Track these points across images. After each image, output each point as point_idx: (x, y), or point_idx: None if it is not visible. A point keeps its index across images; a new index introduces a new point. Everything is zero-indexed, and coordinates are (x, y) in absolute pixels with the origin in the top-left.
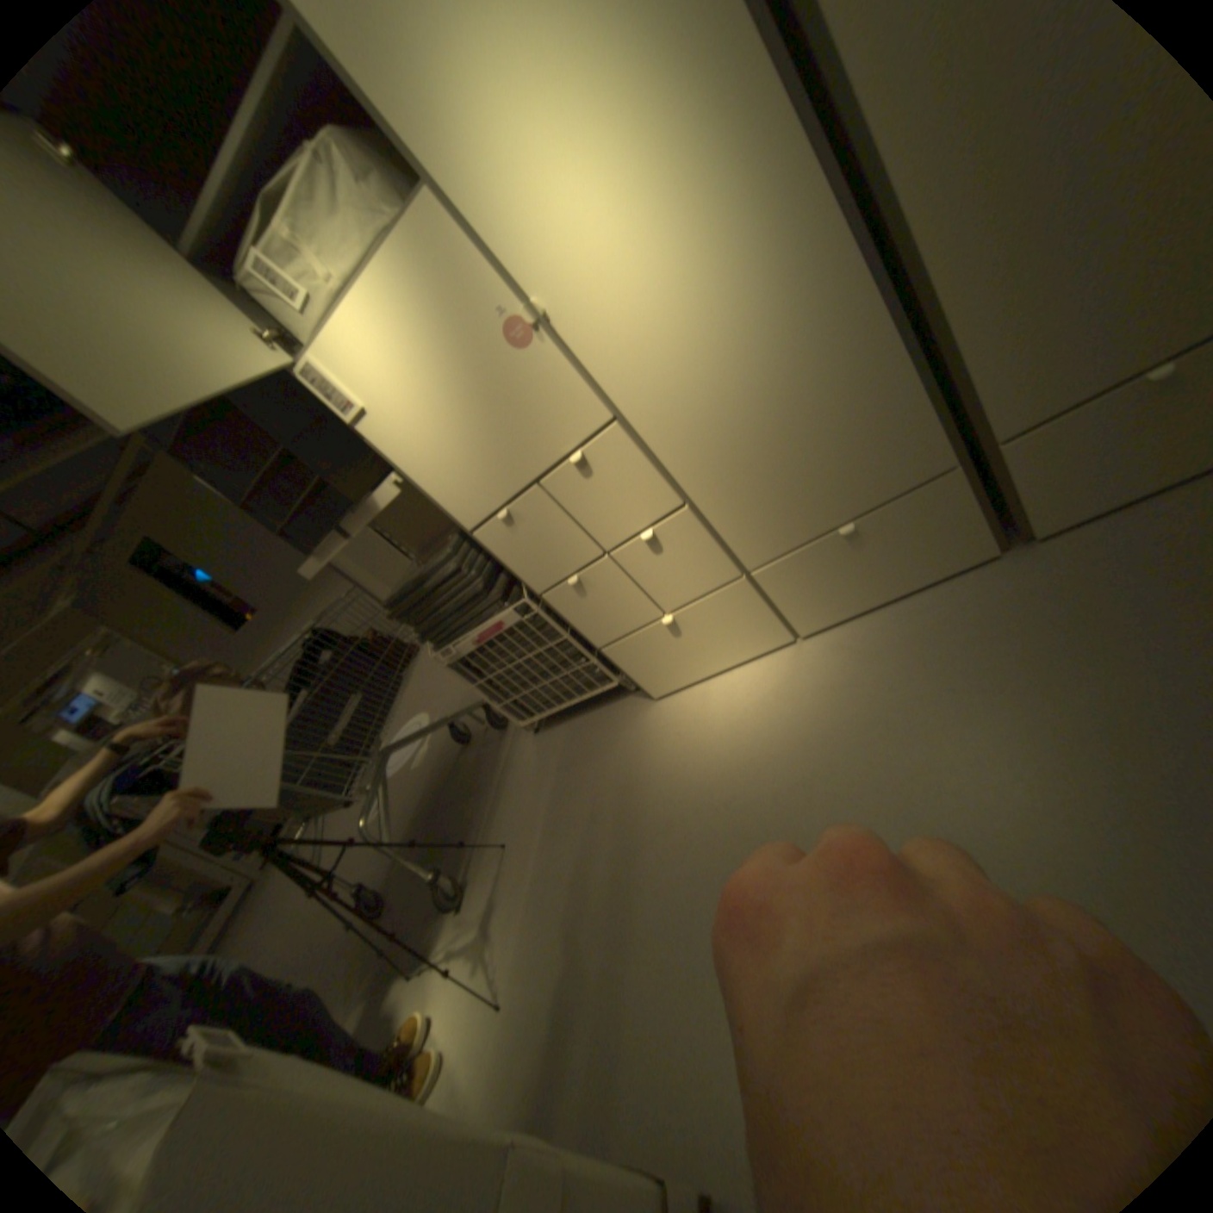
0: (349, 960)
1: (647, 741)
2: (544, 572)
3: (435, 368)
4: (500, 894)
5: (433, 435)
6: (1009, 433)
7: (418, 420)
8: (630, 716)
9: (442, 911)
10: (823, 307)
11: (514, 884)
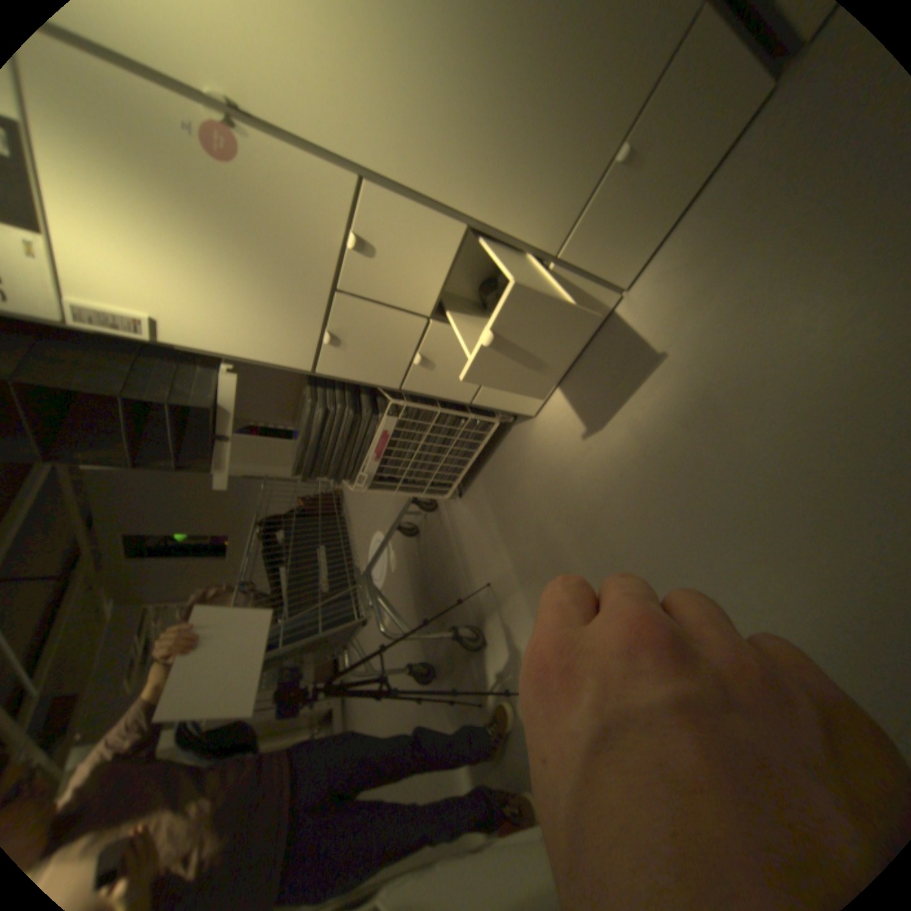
0: (434, 712)
1: (548, 449)
2: (392, 367)
3: (179, 234)
4: (508, 617)
5: (224, 302)
6: None
7: (203, 297)
8: (523, 440)
9: (475, 649)
10: None
11: (513, 604)
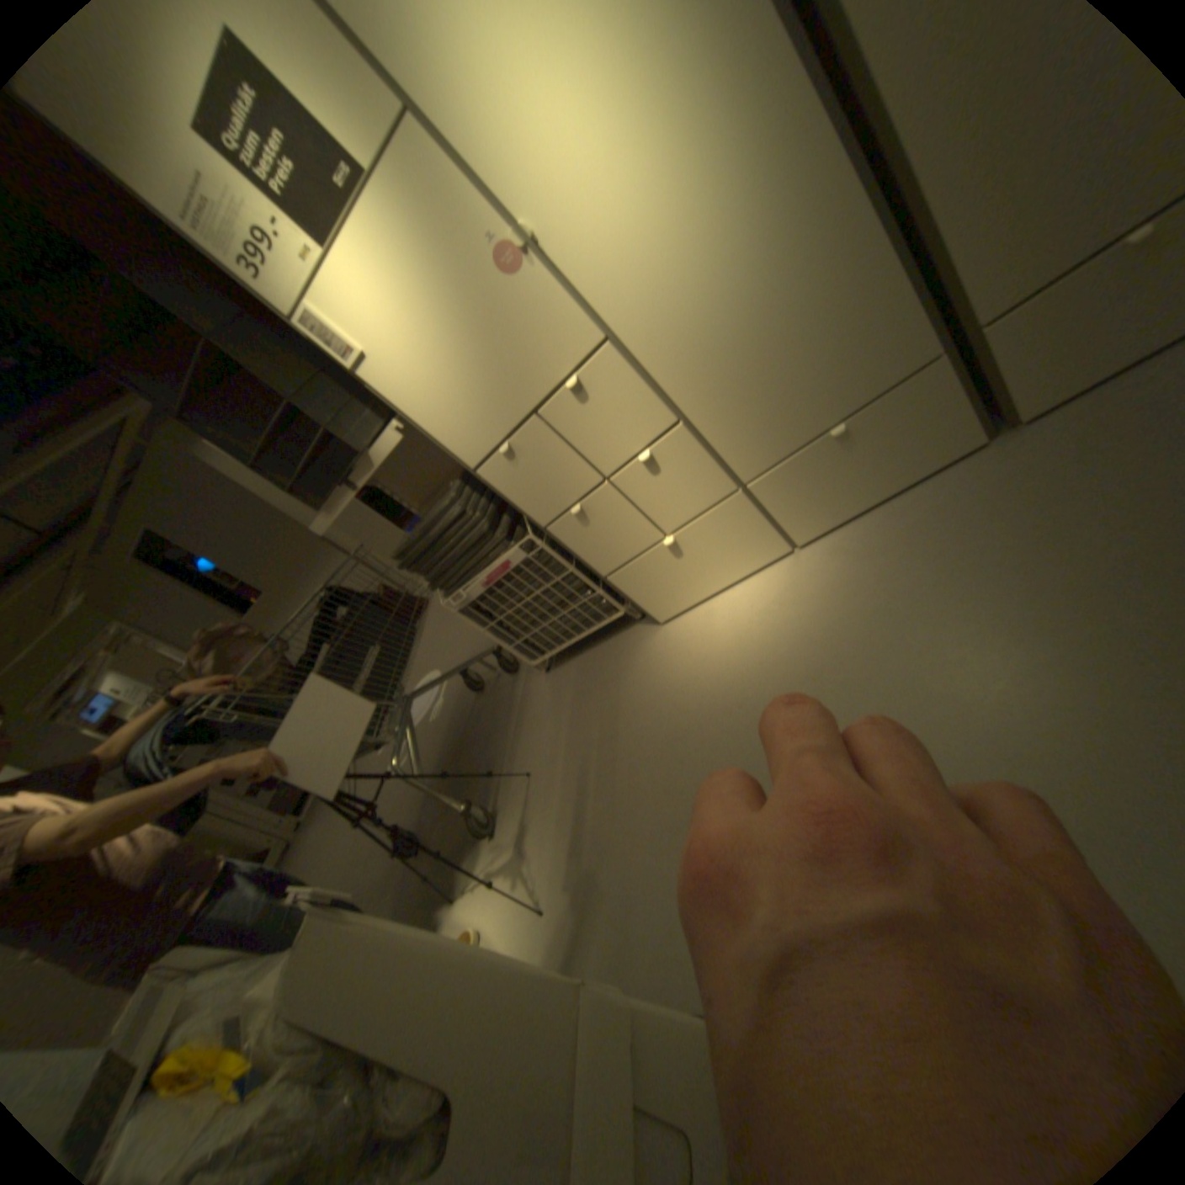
0: (394, 893)
1: (657, 661)
2: (547, 503)
3: (429, 301)
4: (531, 815)
5: (431, 372)
6: (992, 313)
7: (416, 358)
8: (638, 641)
9: (477, 838)
10: (805, 199)
11: (543, 804)
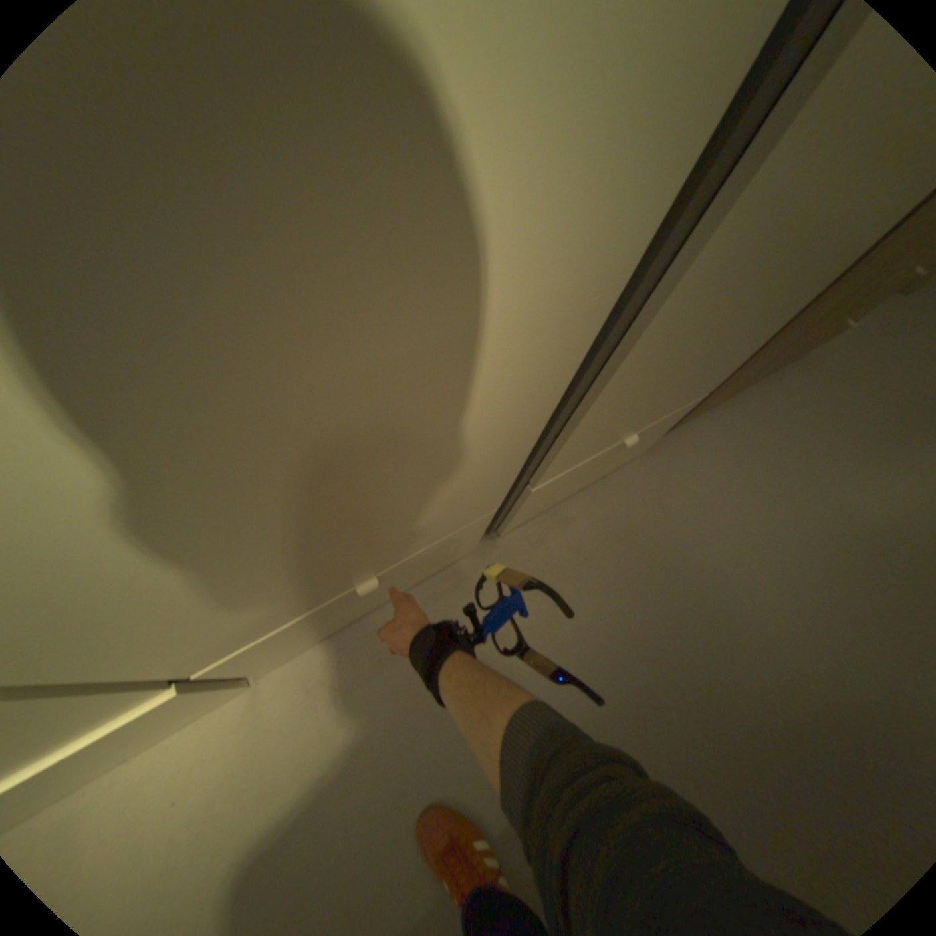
0: None
1: None
2: None
3: None
4: None
5: None
6: (541, 480)
7: None
8: None
9: None
10: (525, 322)
11: None
